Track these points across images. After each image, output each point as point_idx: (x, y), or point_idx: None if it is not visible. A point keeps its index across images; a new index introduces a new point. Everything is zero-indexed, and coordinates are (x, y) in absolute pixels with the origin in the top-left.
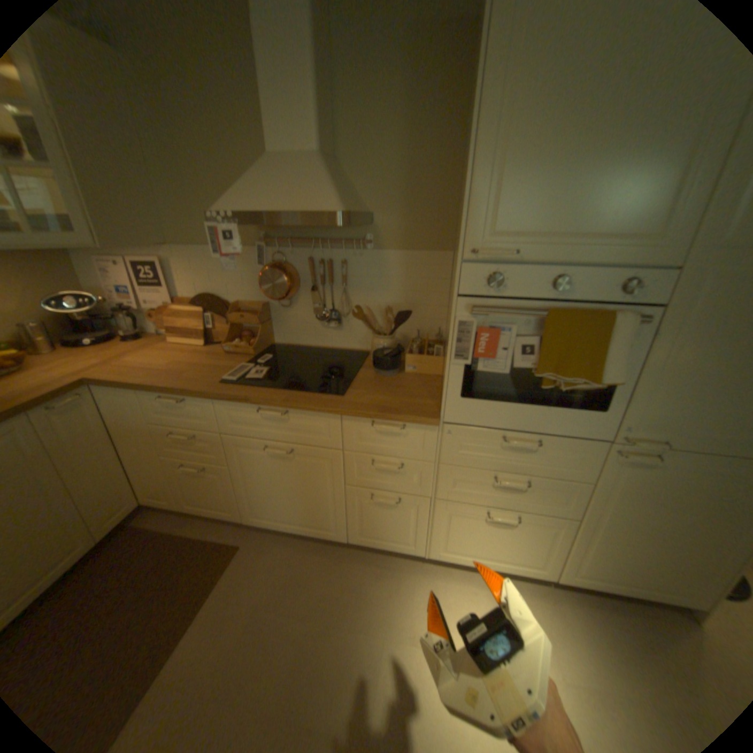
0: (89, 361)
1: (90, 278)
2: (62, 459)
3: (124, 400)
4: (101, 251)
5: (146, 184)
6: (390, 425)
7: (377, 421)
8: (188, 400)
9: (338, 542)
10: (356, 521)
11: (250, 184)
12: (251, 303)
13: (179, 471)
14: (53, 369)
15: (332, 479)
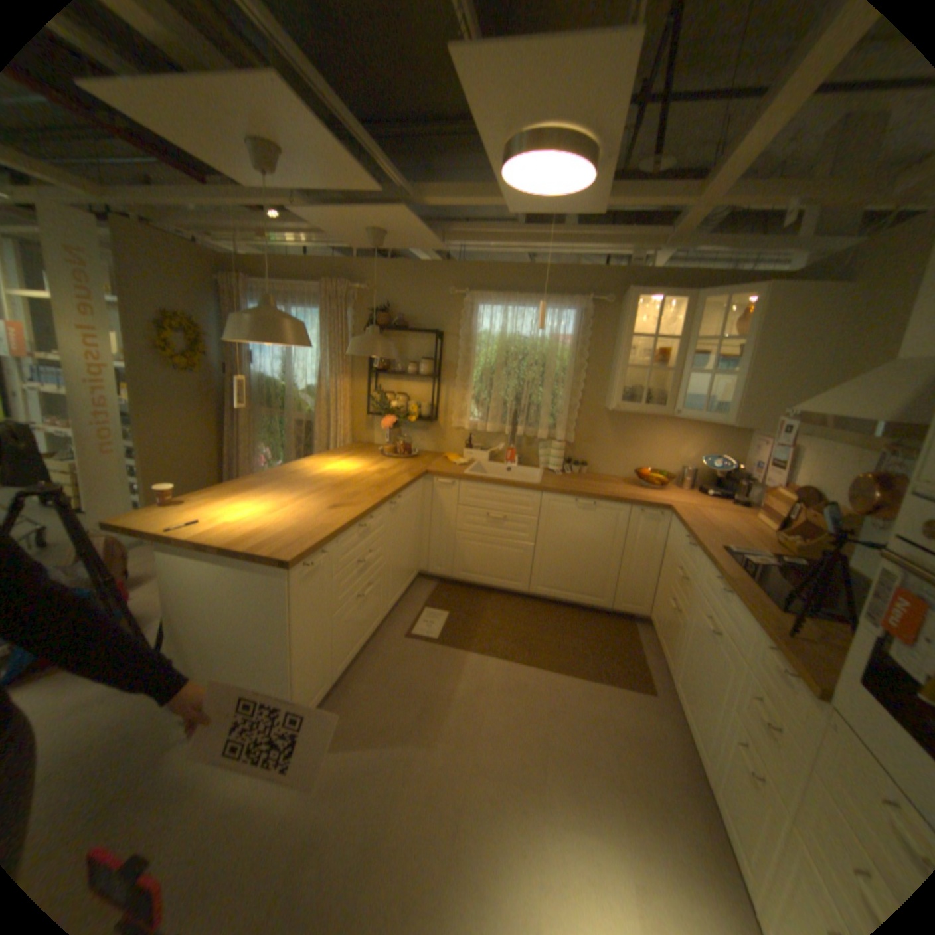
0: (693, 501)
1: (754, 452)
2: (629, 543)
3: (678, 530)
4: (769, 432)
5: (821, 383)
6: (784, 663)
7: (779, 653)
8: (697, 547)
9: (707, 780)
10: (726, 769)
11: (844, 389)
12: (847, 511)
13: (672, 604)
14: (671, 496)
15: (730, 694)
